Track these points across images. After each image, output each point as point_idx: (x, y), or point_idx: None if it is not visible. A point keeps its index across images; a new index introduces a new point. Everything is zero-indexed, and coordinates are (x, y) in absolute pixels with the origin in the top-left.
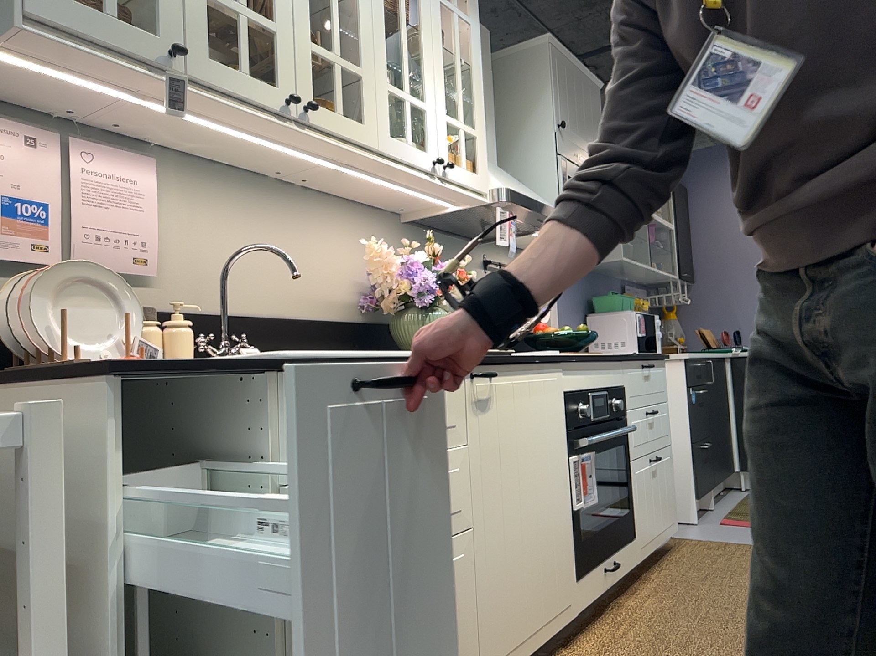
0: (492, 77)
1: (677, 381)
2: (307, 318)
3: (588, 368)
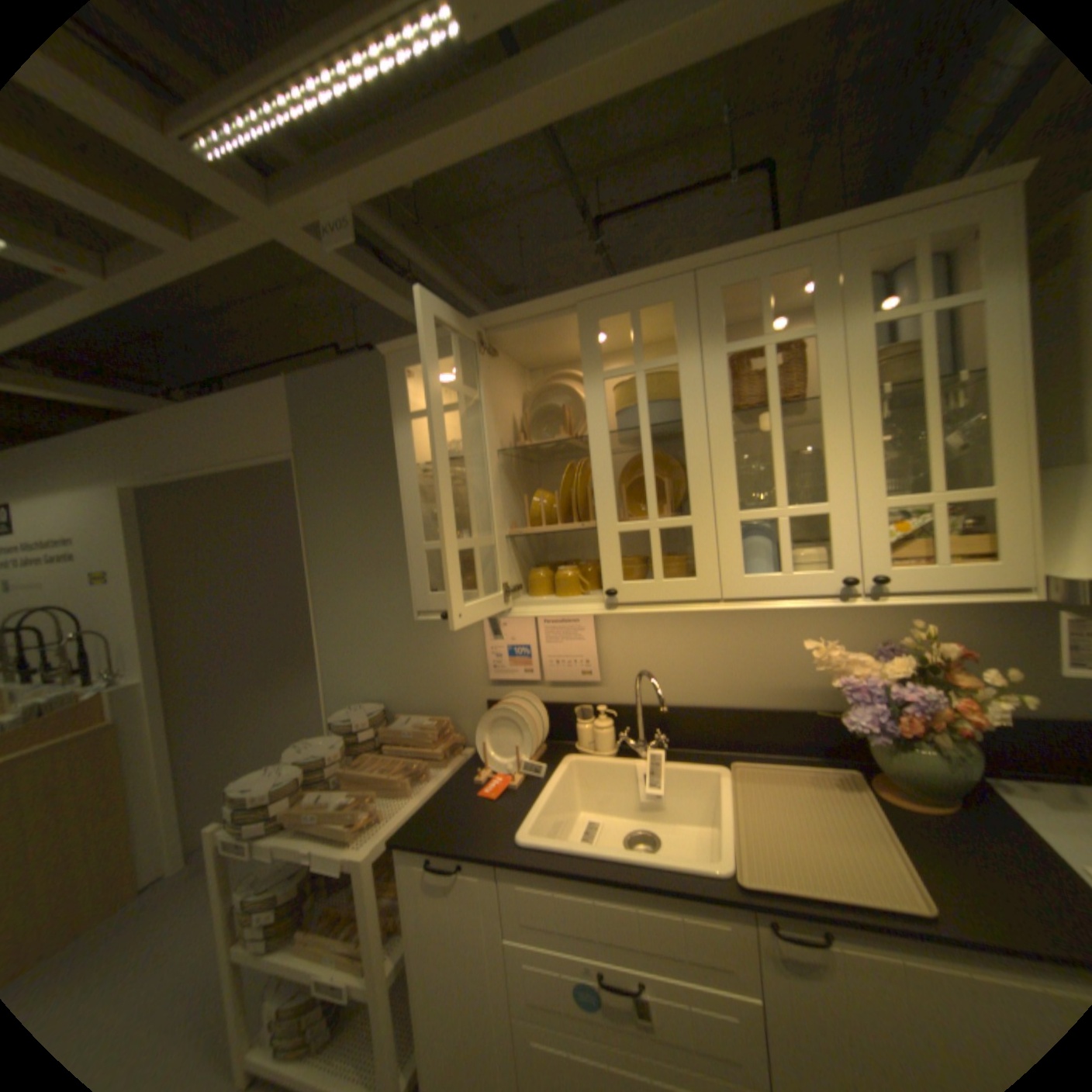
0: None
1: None
2: (761, 708)
3: None
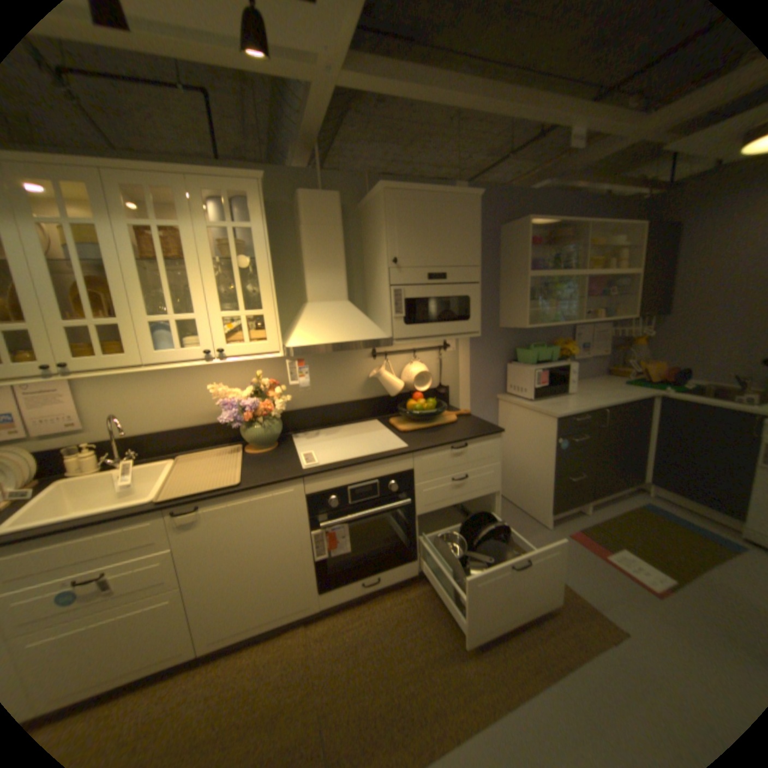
0: (339, 231)
1: (550, 431)
2: (195, 425)
3: (345, 472)
